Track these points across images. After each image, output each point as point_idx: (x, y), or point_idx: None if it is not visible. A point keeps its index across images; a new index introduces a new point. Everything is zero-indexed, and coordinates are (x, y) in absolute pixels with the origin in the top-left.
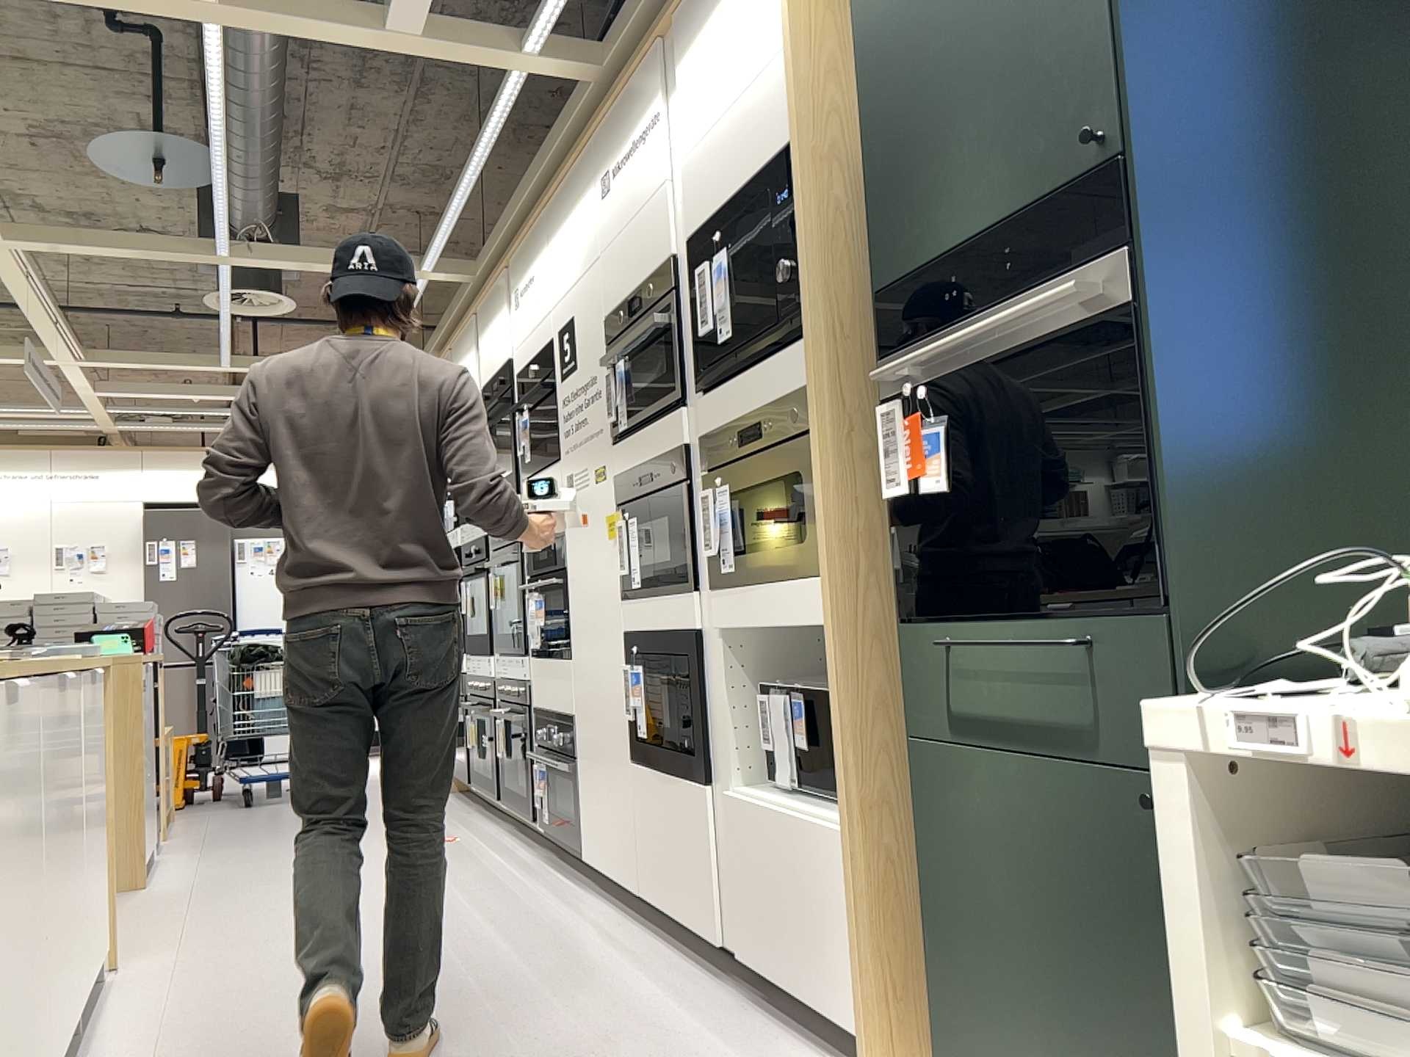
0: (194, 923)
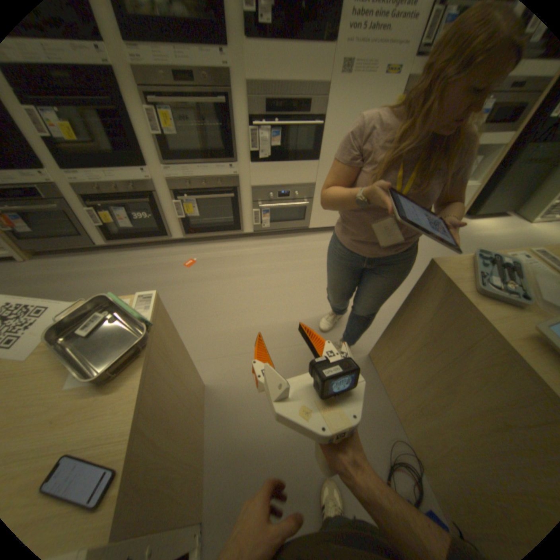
0: (299, 341)
